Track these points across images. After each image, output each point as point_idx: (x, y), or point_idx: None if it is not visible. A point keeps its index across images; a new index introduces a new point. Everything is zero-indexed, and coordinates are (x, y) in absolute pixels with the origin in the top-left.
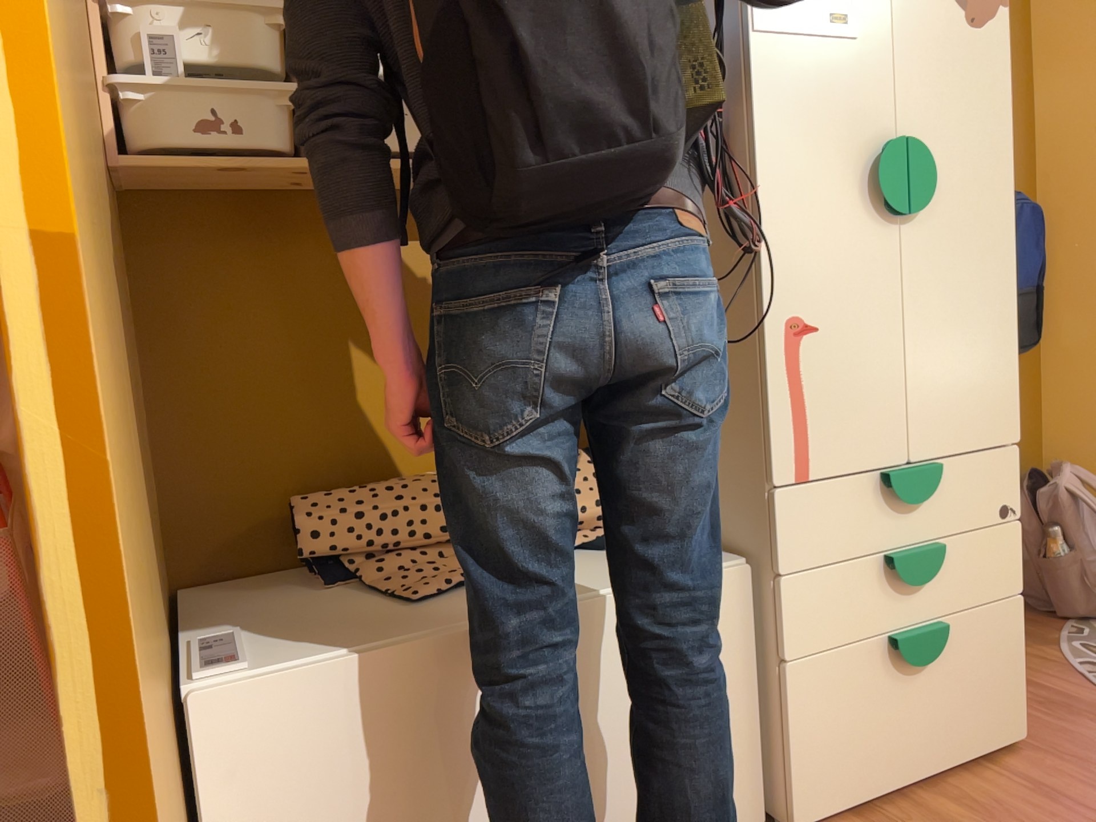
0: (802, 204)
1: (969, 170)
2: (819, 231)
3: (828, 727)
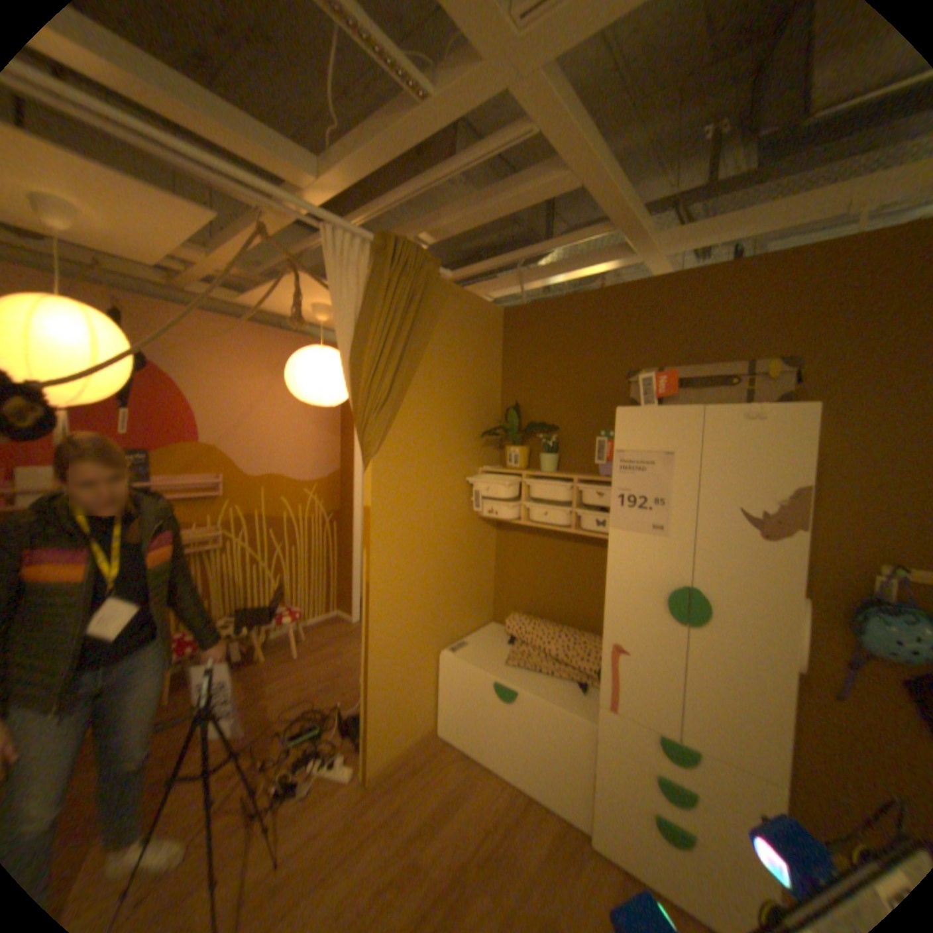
0: (627, 600)
1: (752, 616)
2: (635, 614)
3: (615, 821)
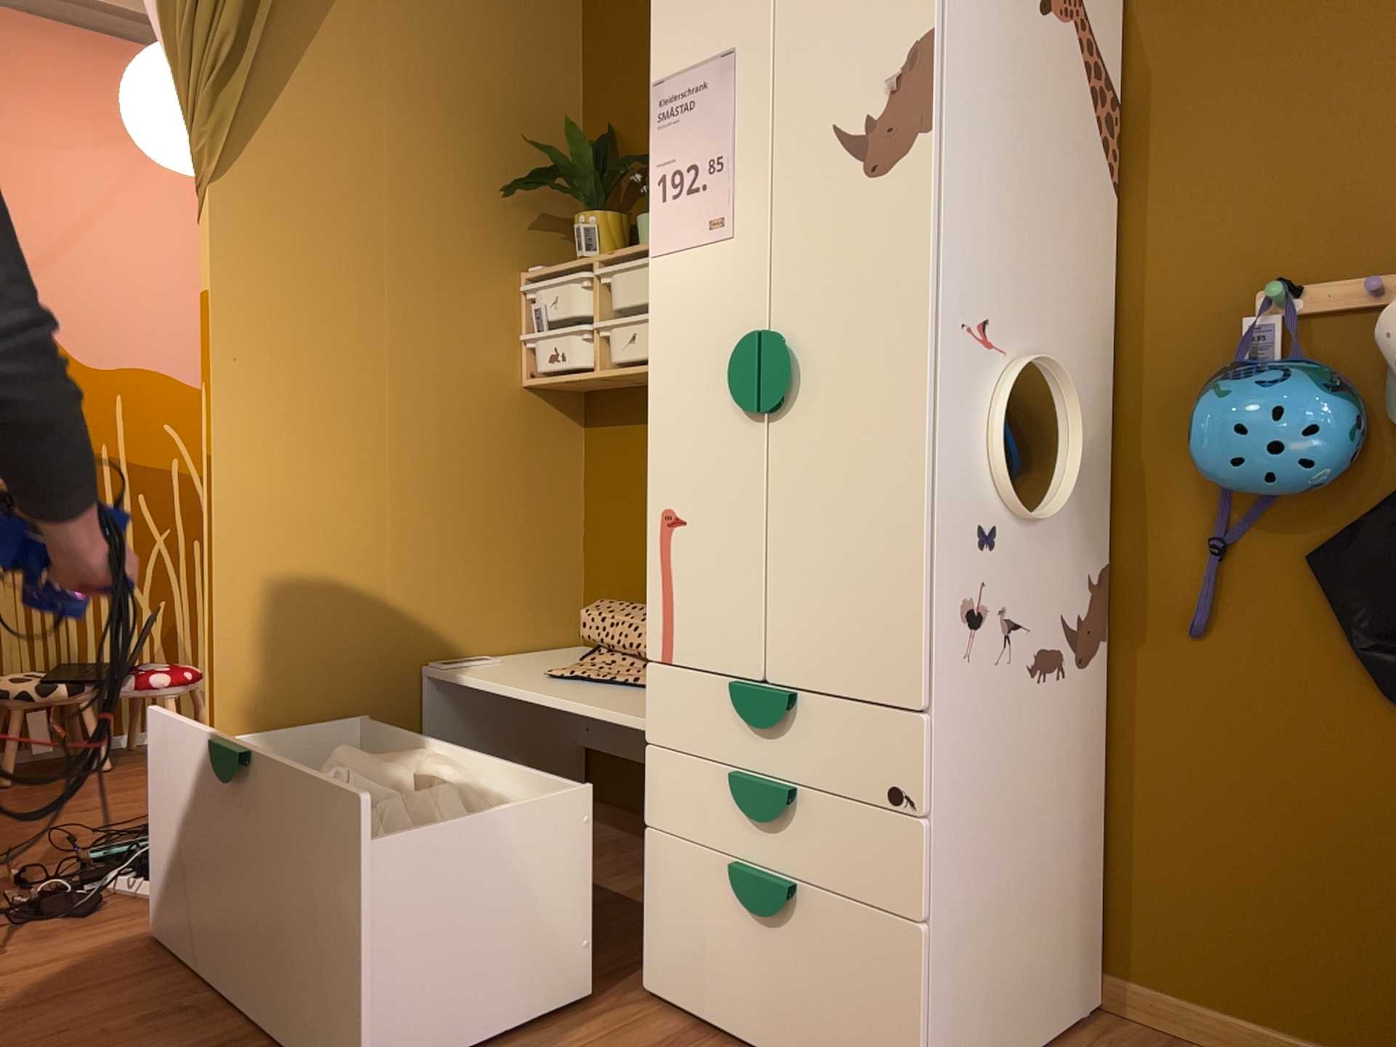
0: (676, 404)
1: (858, 353)
2: (689, 429)
3: (673, 913)
